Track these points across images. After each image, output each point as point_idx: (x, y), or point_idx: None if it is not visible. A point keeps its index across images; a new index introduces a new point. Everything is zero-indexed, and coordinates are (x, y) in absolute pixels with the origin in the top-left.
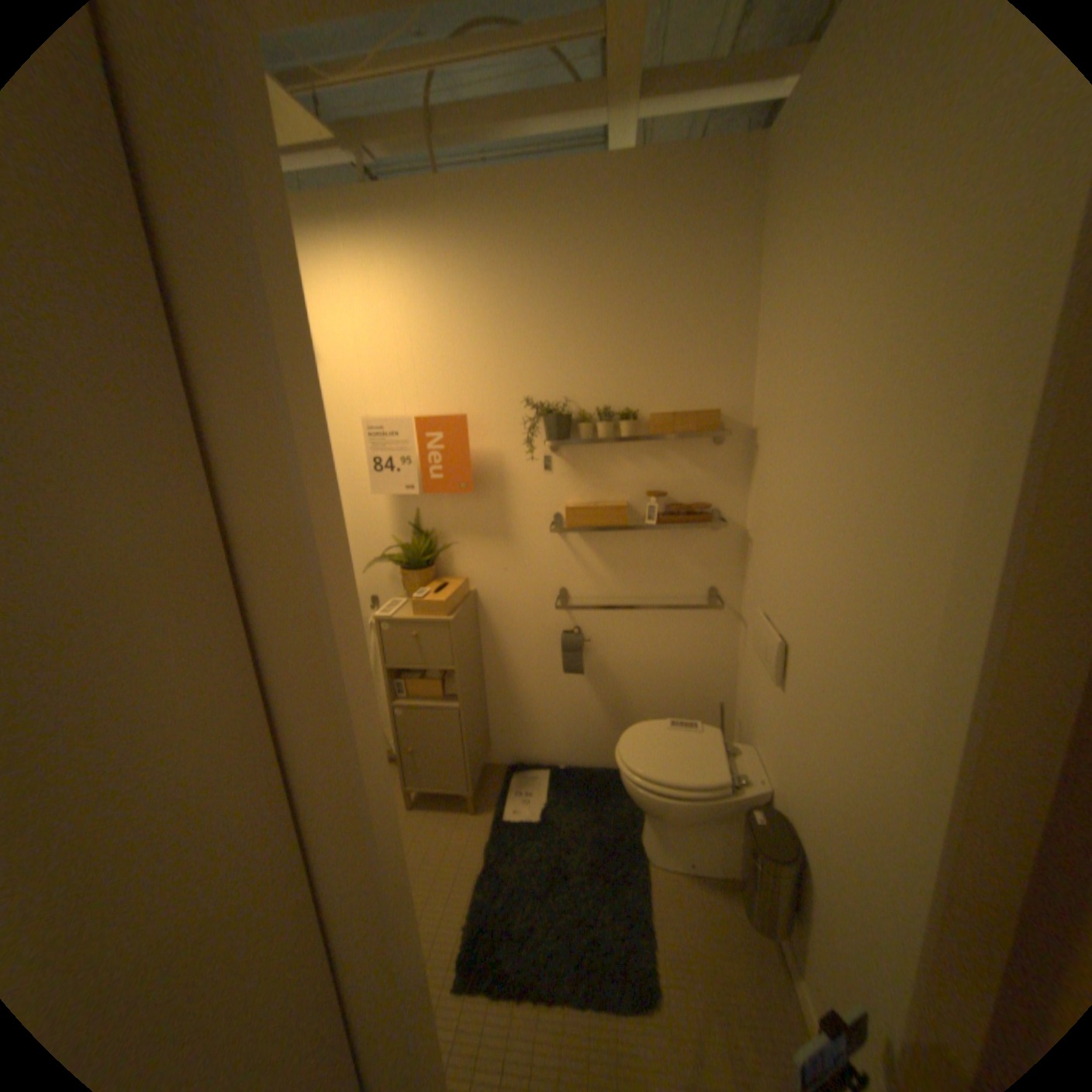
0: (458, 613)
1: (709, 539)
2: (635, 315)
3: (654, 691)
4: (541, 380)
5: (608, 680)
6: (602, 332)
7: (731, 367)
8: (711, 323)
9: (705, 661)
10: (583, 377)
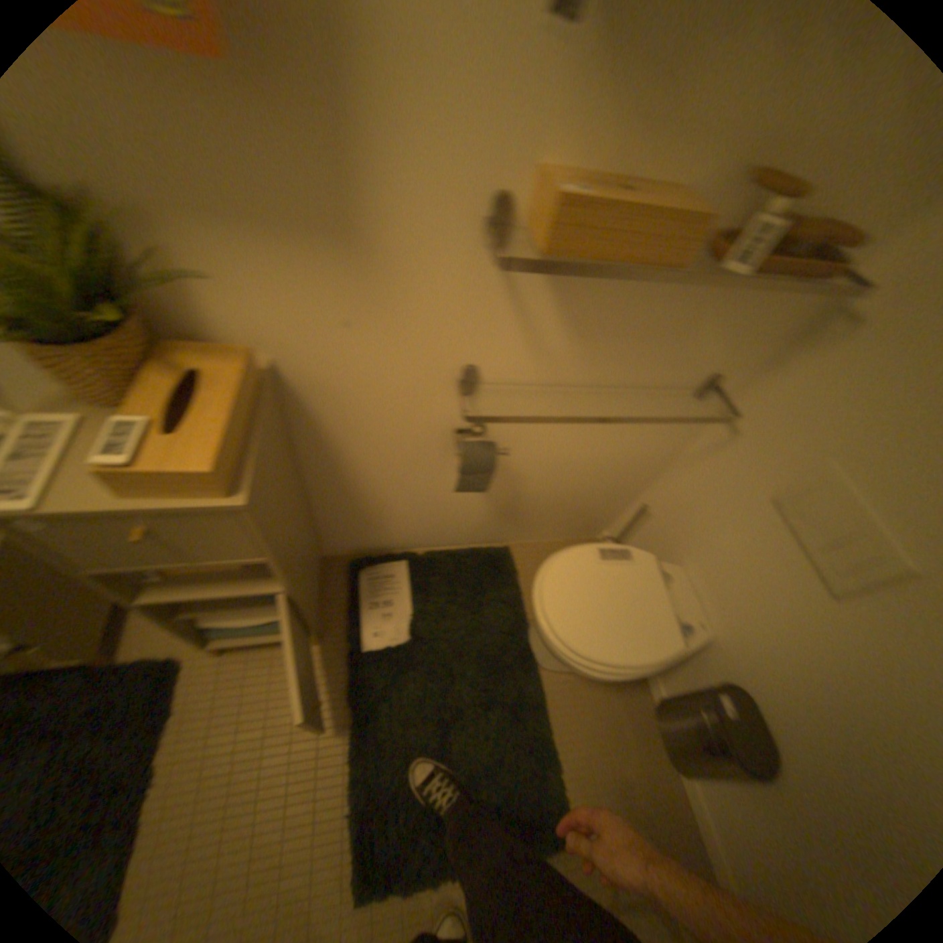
0: (255, 468)
1: (780, 294)
2: None
3: (562, 484)
4: None
5: (507, 477)
6: None
7: None
8: None
9: (643, 456)
10: None
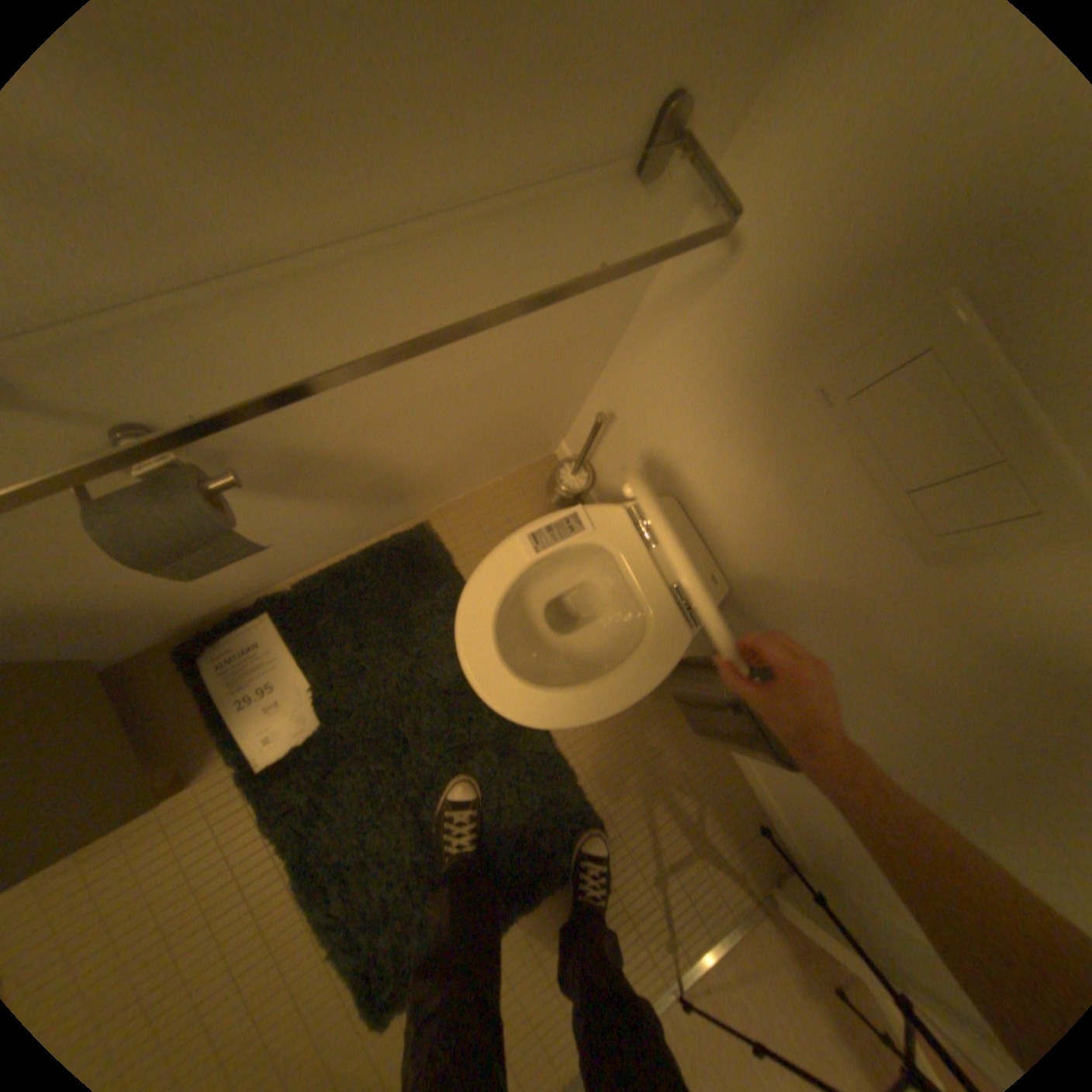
0: None
1: None
2: None
3: (442, 428)
4: None
5: (323, 466)
6: None
7: None
8: None
9: (566, 332)
10: None
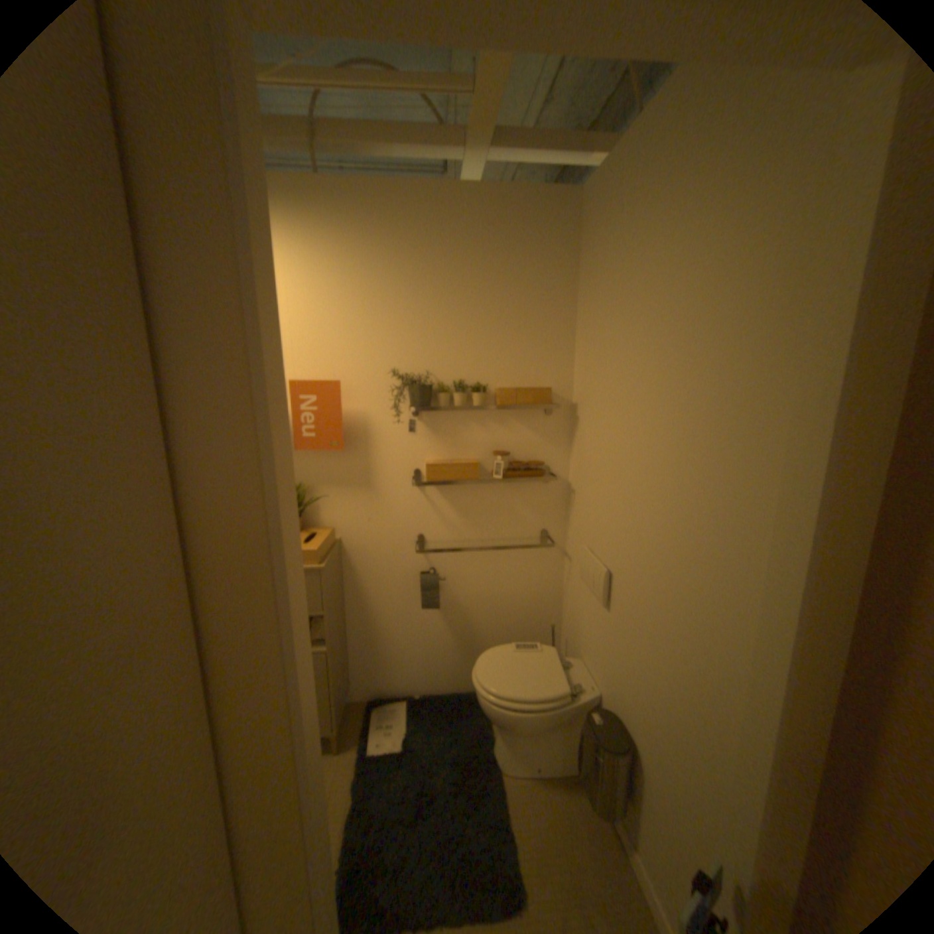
0: (327, 561)
1: (541, 490)
2: (484, 309)
3: (496, 620)
4: (405, 355)
5: (458, 613)
6: (458, 320)
7: (557, 355)
8: (542, 321)
9: (537, 591)
10: (441, 355)
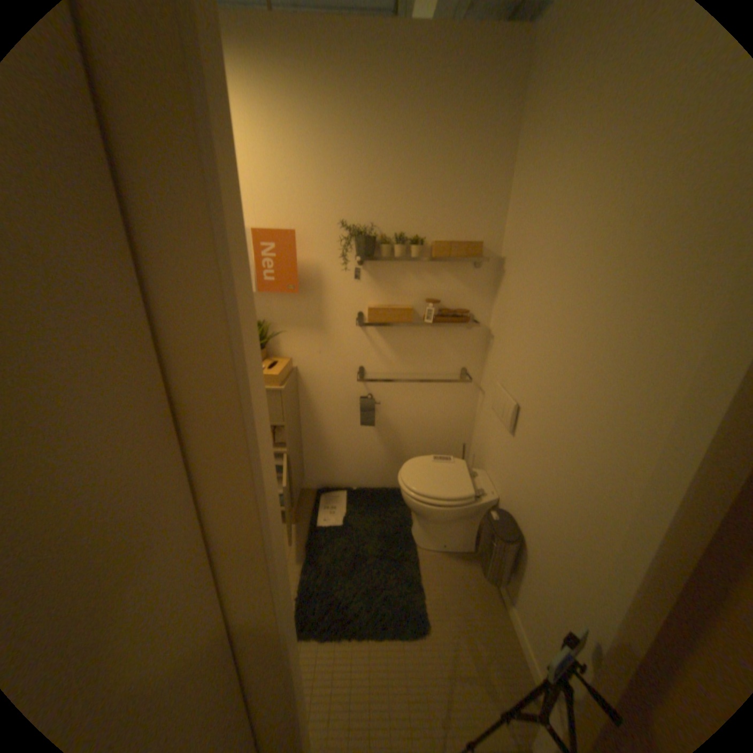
0: (286, 384)
1: (464, 335)
2: (427, 162)
3: (419, 436)
4: (352, 207)
5: (389, 430)
6: (401, 174)
7: (491, 211)
8: (480, 176)
9: (454, 417)
10: (385, 208)
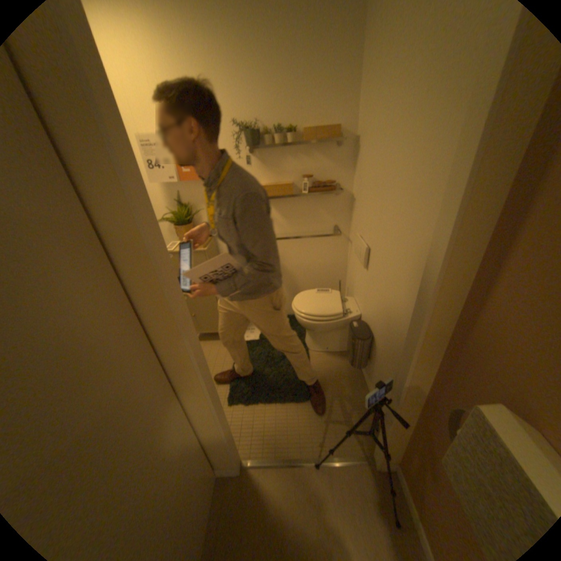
0: (209, 246)
1: (335, 200)
2: (293, 62)
3: (308, 277)
4: (240, 107)
5: (287, 274)
6: (274, 74)
7: (347, 97)
8: (336, 68)
9: (332, 262)
10: (264, 105)
